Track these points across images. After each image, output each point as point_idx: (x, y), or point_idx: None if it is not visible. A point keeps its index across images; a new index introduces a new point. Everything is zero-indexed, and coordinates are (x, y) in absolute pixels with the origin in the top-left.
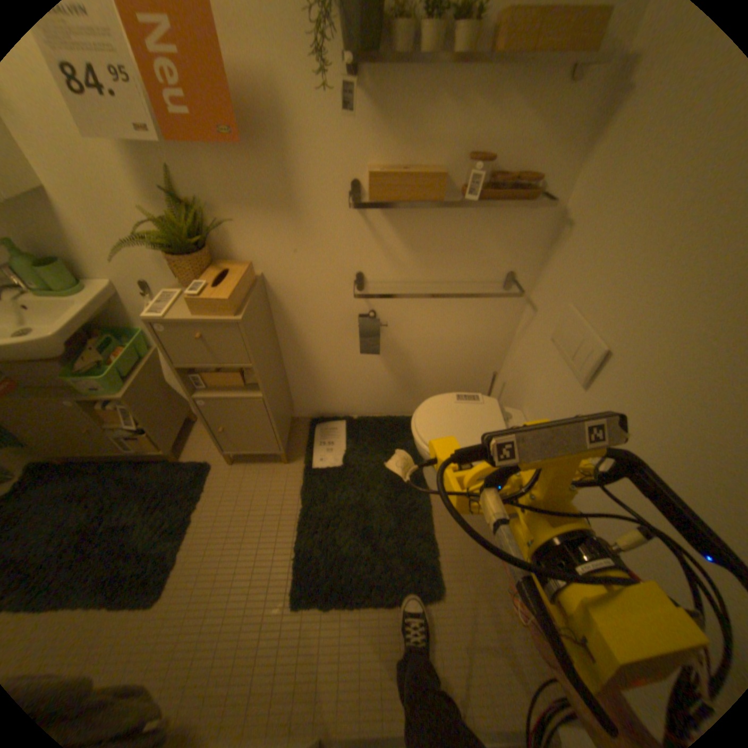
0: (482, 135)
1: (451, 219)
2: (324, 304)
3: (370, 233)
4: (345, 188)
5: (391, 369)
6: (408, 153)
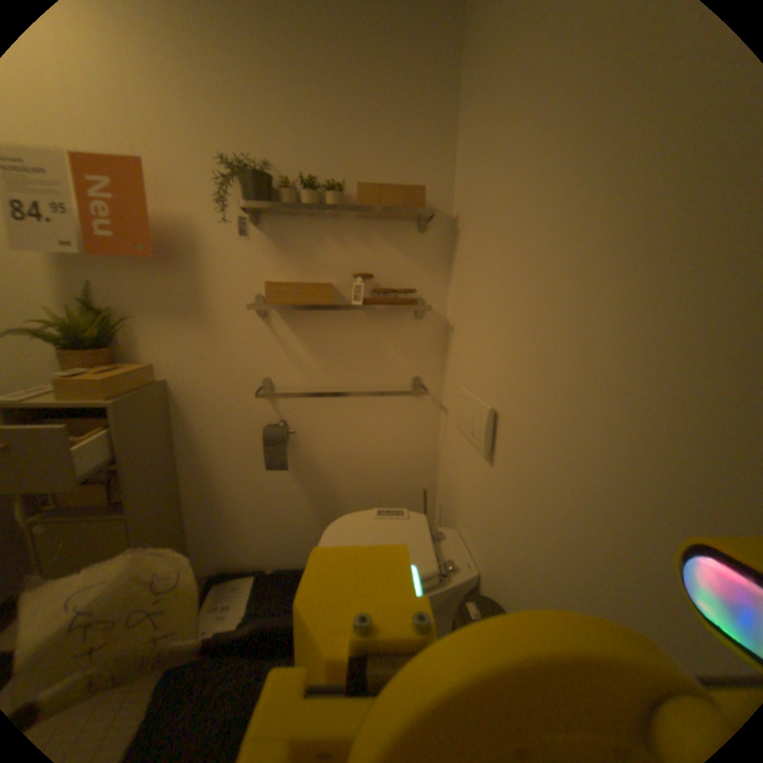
0: (363, 262)
1: (350, 327)
2: (231, 412)
3: (276, 339)
4: (250, 300)
5: (311, 495)
6: (304, 274)
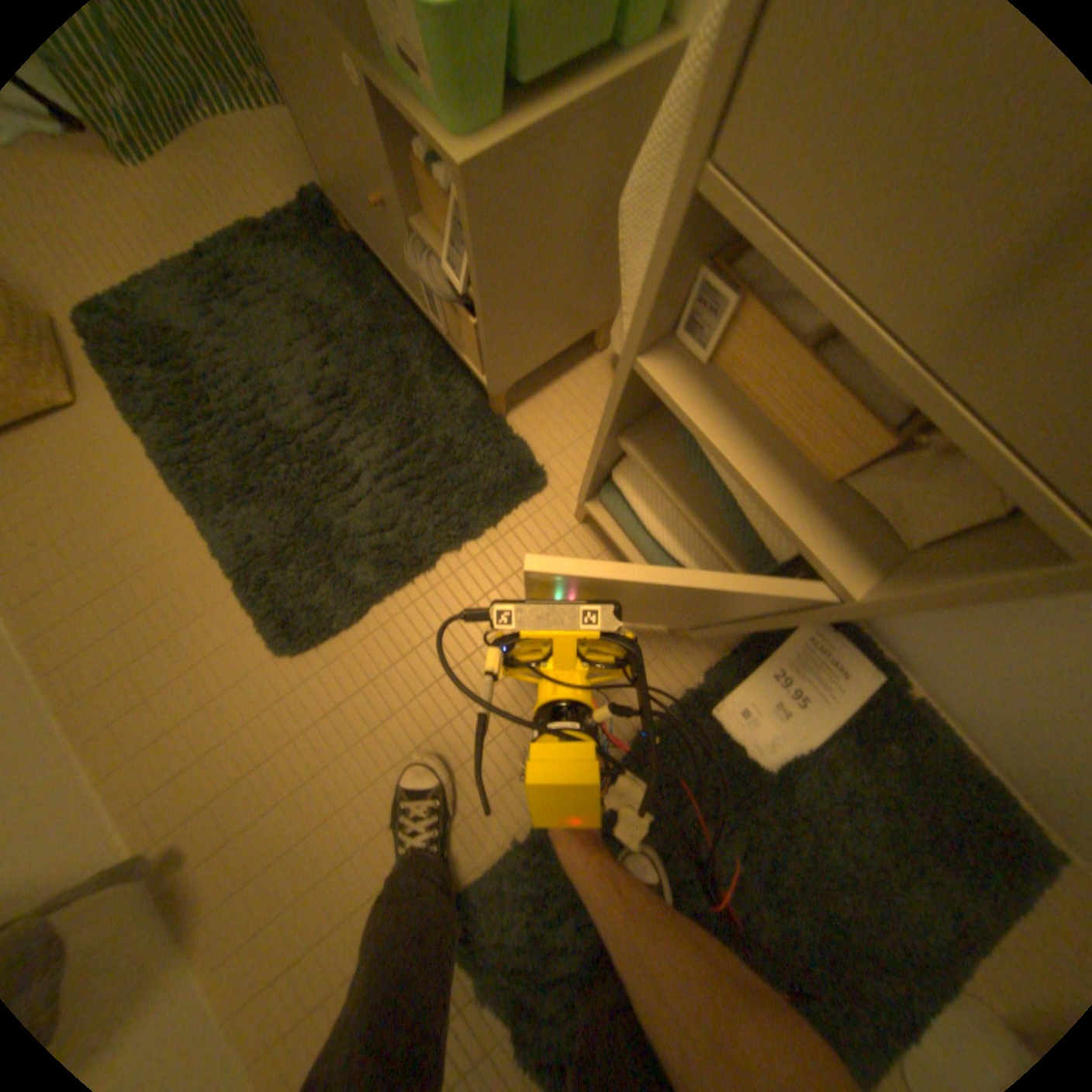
0: None
1: None
2: None
3: None
4: None
5: None
6: None
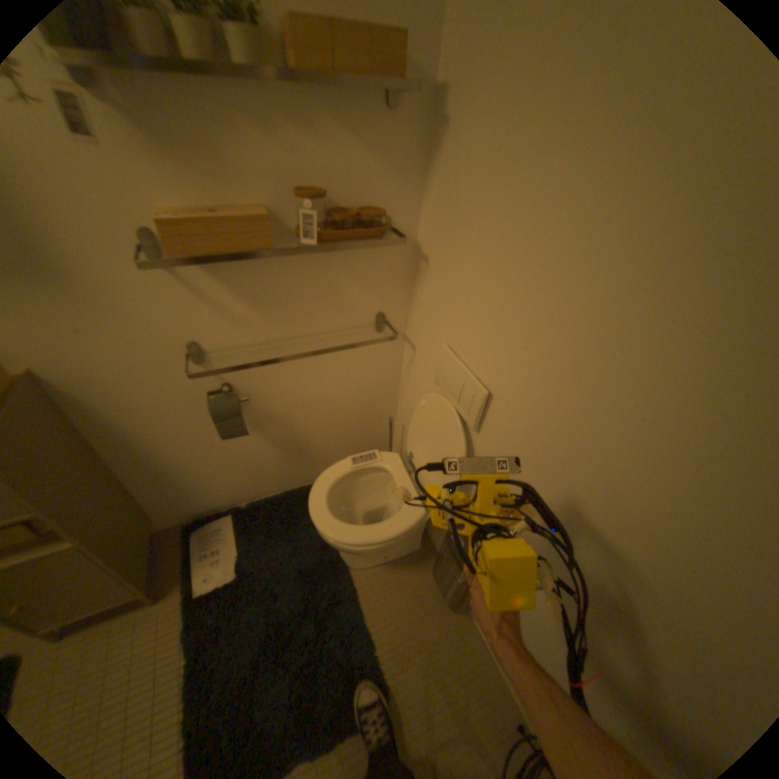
0: (304, 167)
1: (295, 266)
2: (153, 388)
3: (191, 293)
4: (131, 239)
5: (274, 442)
6: (214, 191)
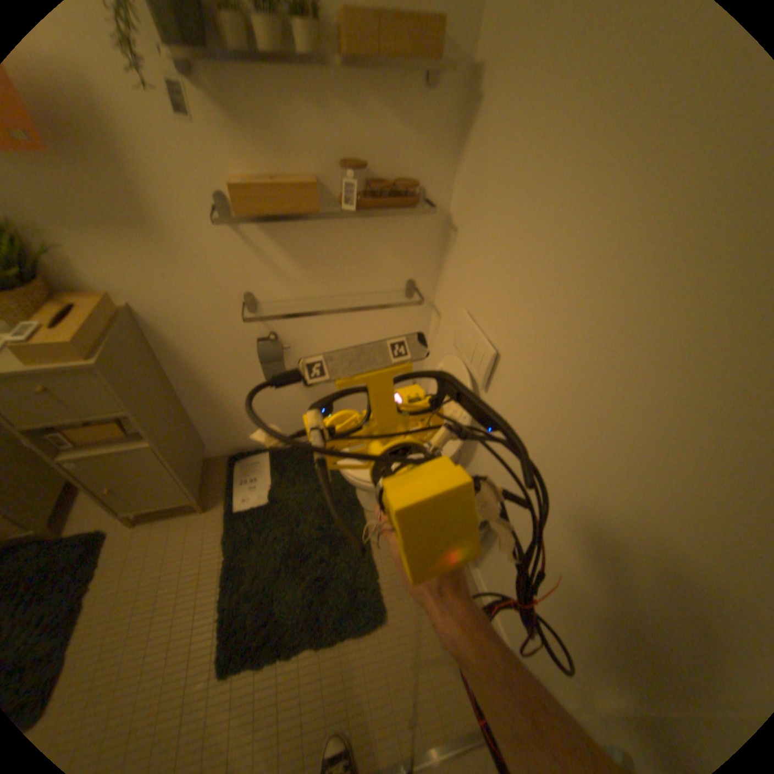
0: (350, 140)
1: (337, 229)
2: (214, 329)
3: (249, 248)
4: (207, 199)
5: (308, 391)
6: (274, 159)
